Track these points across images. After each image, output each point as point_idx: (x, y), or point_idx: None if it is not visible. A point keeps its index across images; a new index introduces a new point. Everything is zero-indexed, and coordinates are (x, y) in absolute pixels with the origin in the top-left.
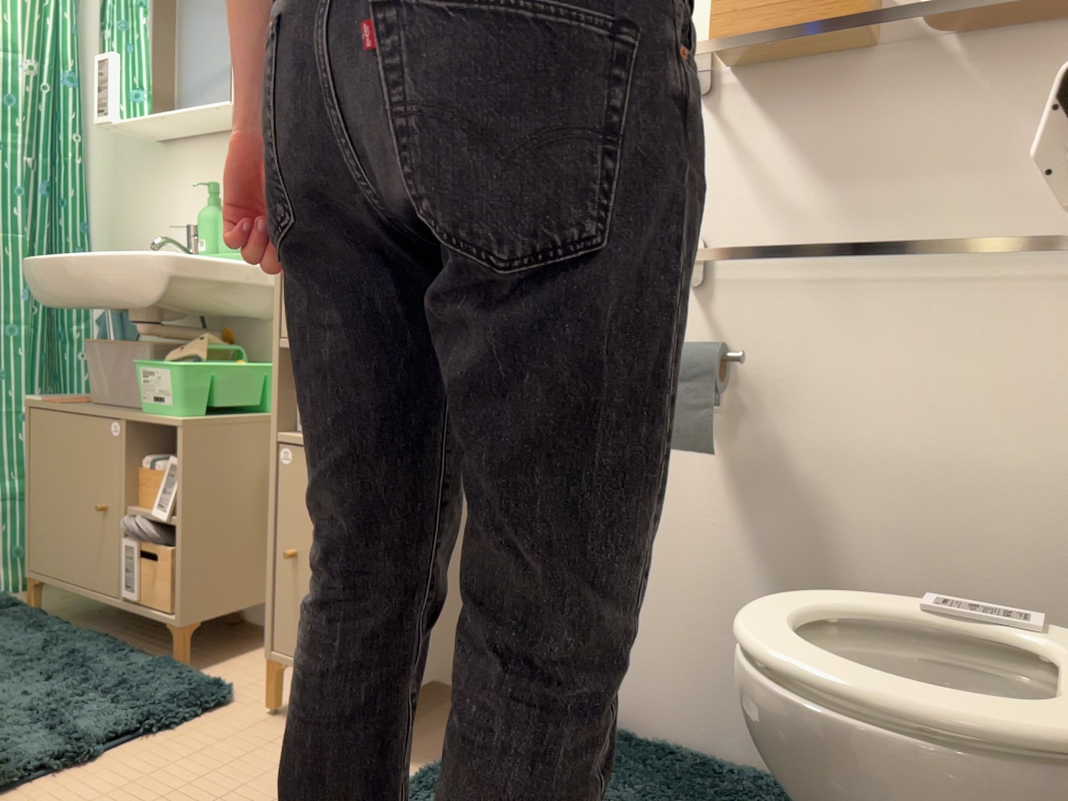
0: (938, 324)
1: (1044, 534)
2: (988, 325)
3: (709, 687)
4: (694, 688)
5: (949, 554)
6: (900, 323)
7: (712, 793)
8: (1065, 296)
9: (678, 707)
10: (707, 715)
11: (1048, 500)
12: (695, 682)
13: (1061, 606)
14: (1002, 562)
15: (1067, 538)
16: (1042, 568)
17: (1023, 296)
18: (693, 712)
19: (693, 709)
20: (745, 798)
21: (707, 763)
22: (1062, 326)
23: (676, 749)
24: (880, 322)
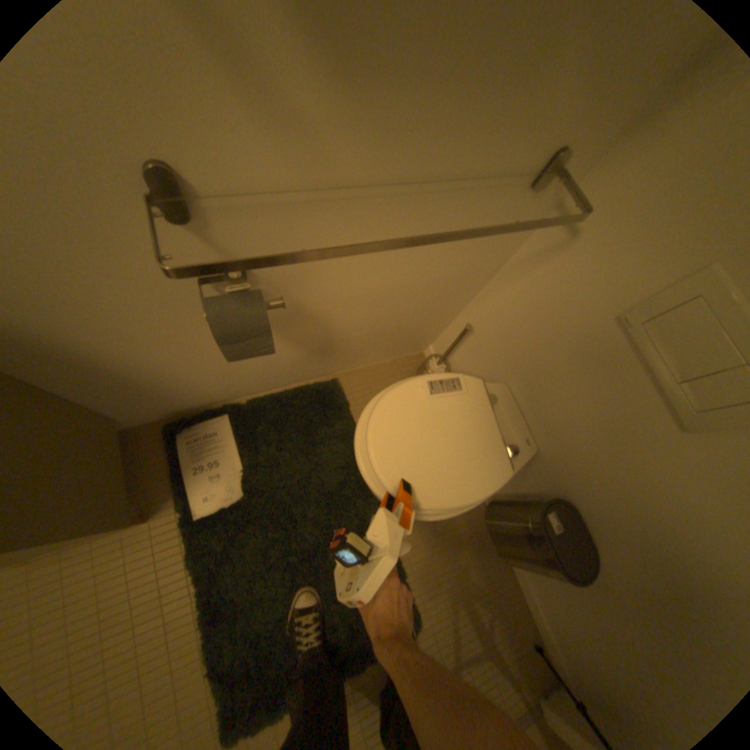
0: (415, 220)
1: (428, 295)
2: (445, 217)
3: (268, 378)
4: (260, 381)
5: (386, 312)
6: (390, 223)
7: (298, 421)
8: (496, 195)
9: (253, 386)
10: (269, 382)
11: (435, 285)
12: (260, 379)
13: (424, 312)
14: (408, 308)
15: (437, 294)
16: (422, 305)
17: (474, 197)
18: (261, 385)
19: (261, 384)
20: (309, 413)
21: (281, 400)
22: (484, 212)
23: (261, 400)
24: (377, 224)
